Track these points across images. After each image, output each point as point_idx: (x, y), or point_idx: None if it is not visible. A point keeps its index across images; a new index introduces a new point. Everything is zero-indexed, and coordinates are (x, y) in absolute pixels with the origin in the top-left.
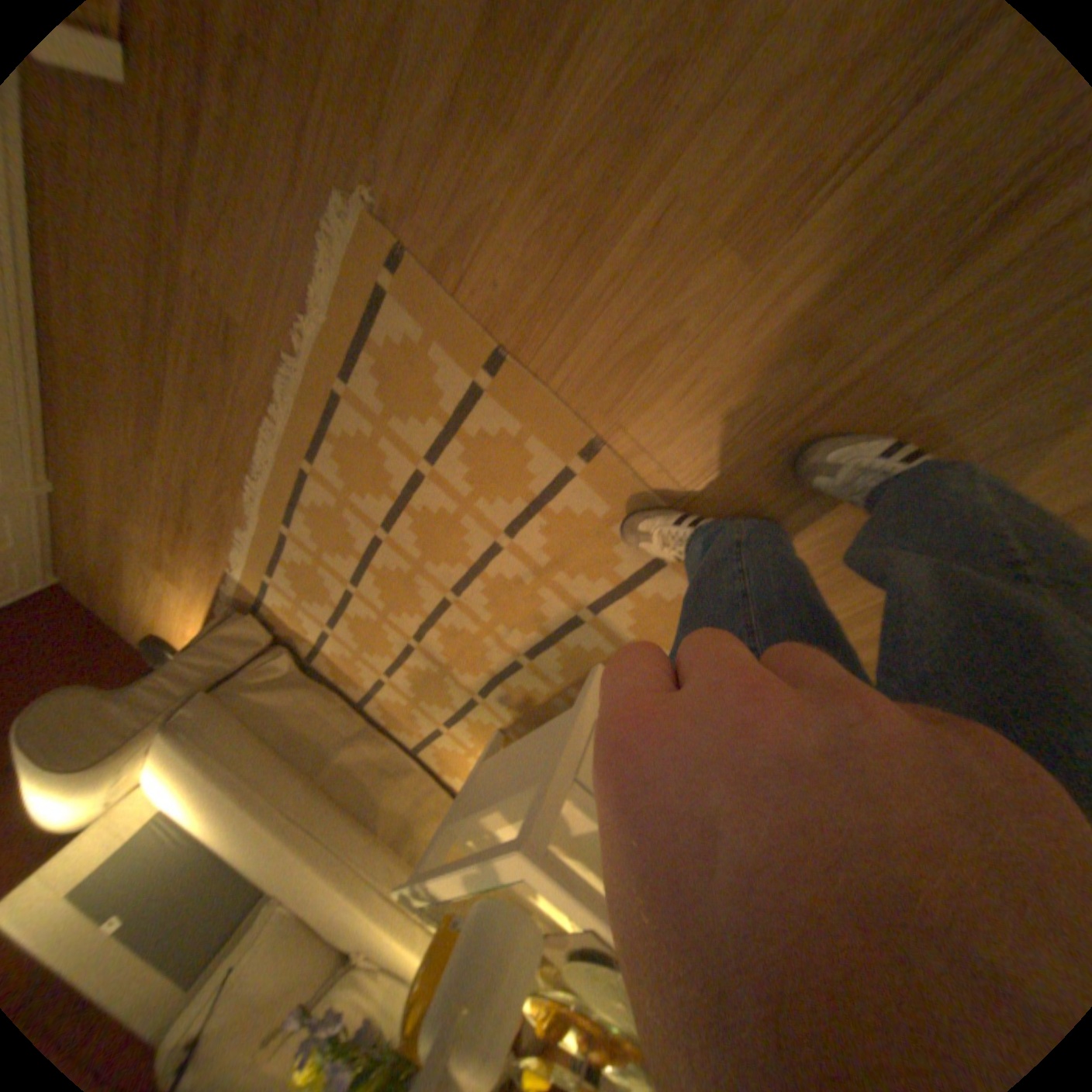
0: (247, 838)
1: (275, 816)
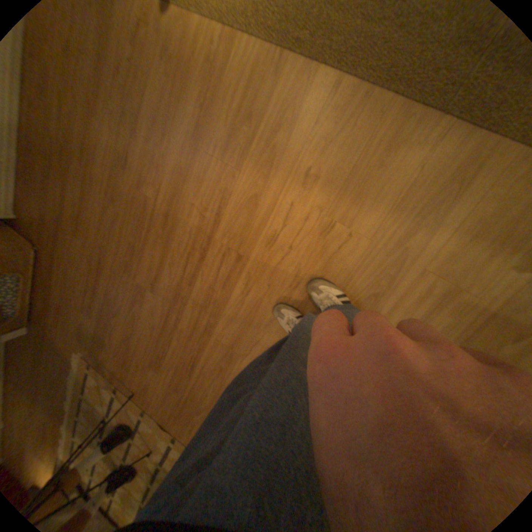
0: None
1: None
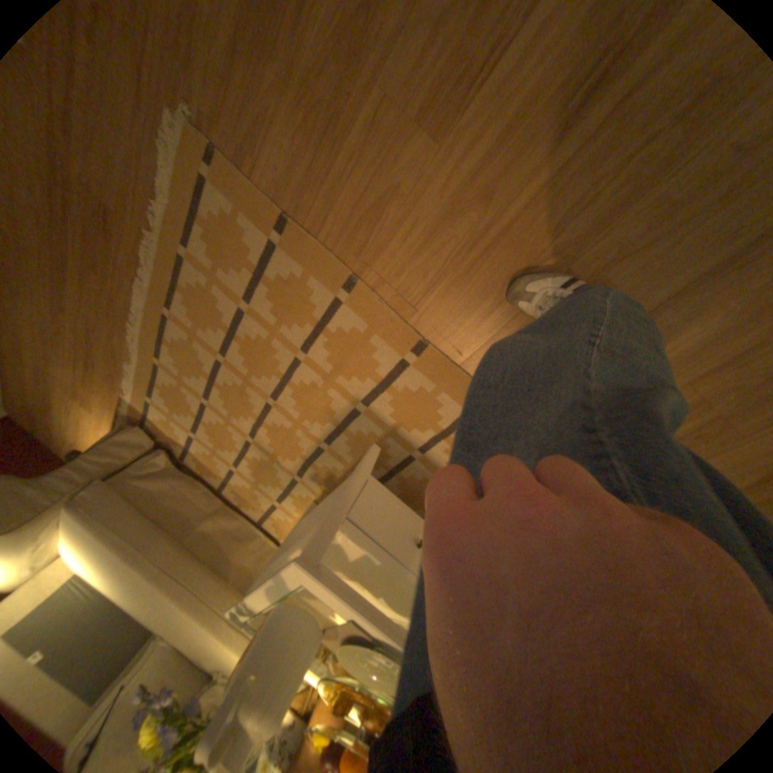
0: (128, 585)
1: (148, 568)
